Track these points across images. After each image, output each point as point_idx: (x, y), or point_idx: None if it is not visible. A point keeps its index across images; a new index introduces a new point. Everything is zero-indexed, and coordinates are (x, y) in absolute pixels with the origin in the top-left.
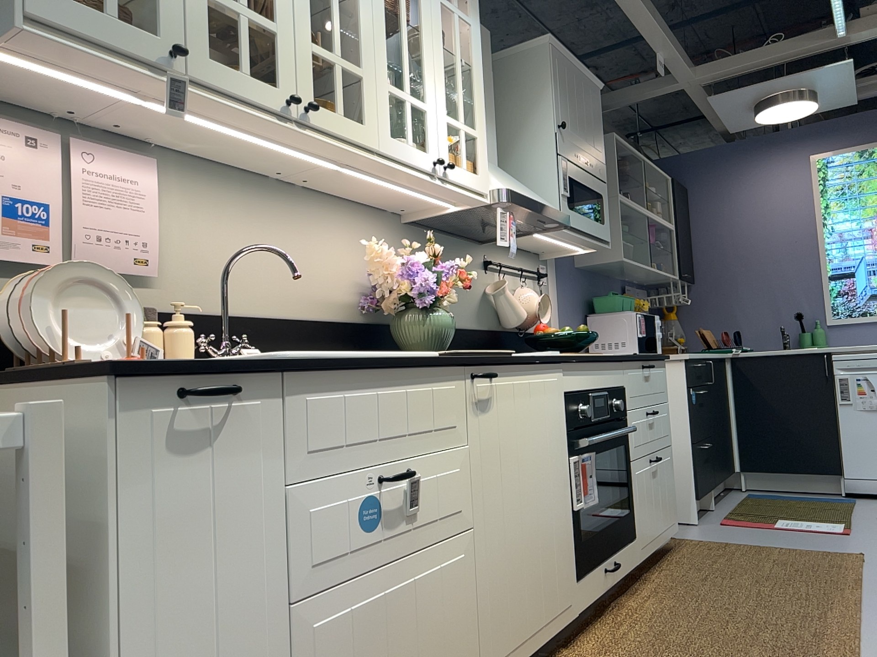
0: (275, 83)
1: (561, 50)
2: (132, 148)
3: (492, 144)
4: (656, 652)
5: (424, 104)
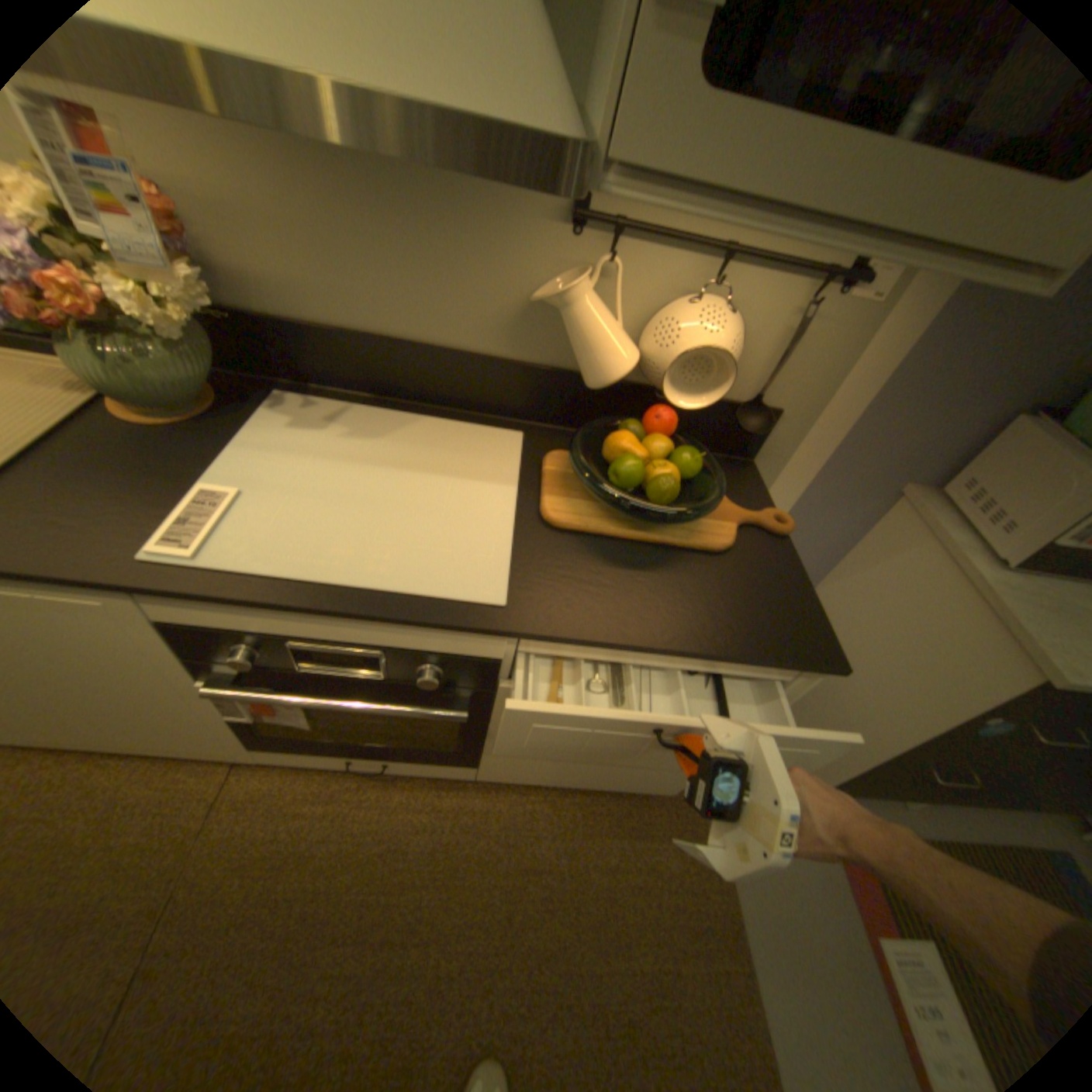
0: None
1: None
2: None
3: None
4: (243, 868)
5: None
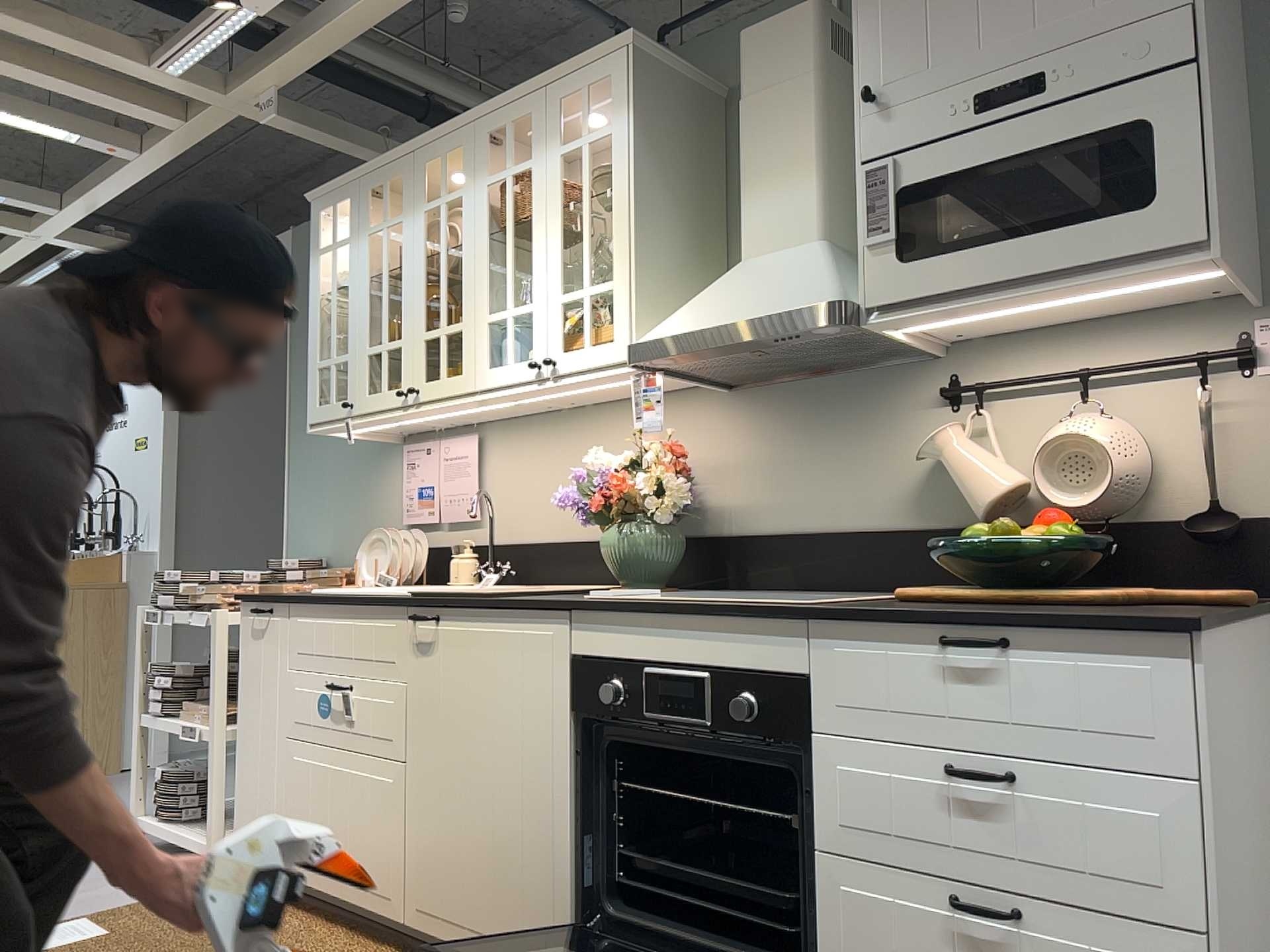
0: (400, 384)
1: None
2: (473, 429)
3: (796, 211)
4: None
5: (527, 305)
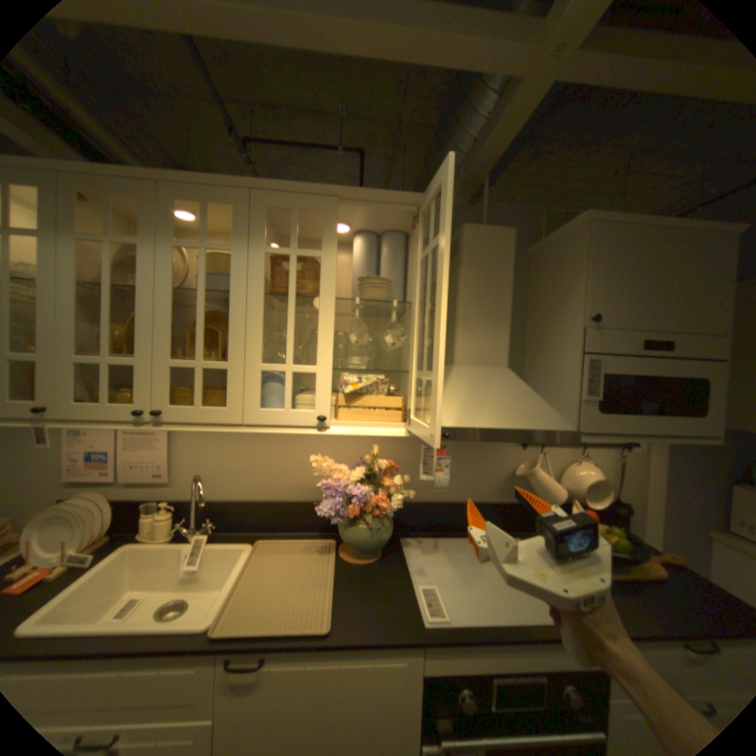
0: (131, 401)
1: (618, 216)
2: None
3: (496, 346)
4: None
5: (311, 367)
